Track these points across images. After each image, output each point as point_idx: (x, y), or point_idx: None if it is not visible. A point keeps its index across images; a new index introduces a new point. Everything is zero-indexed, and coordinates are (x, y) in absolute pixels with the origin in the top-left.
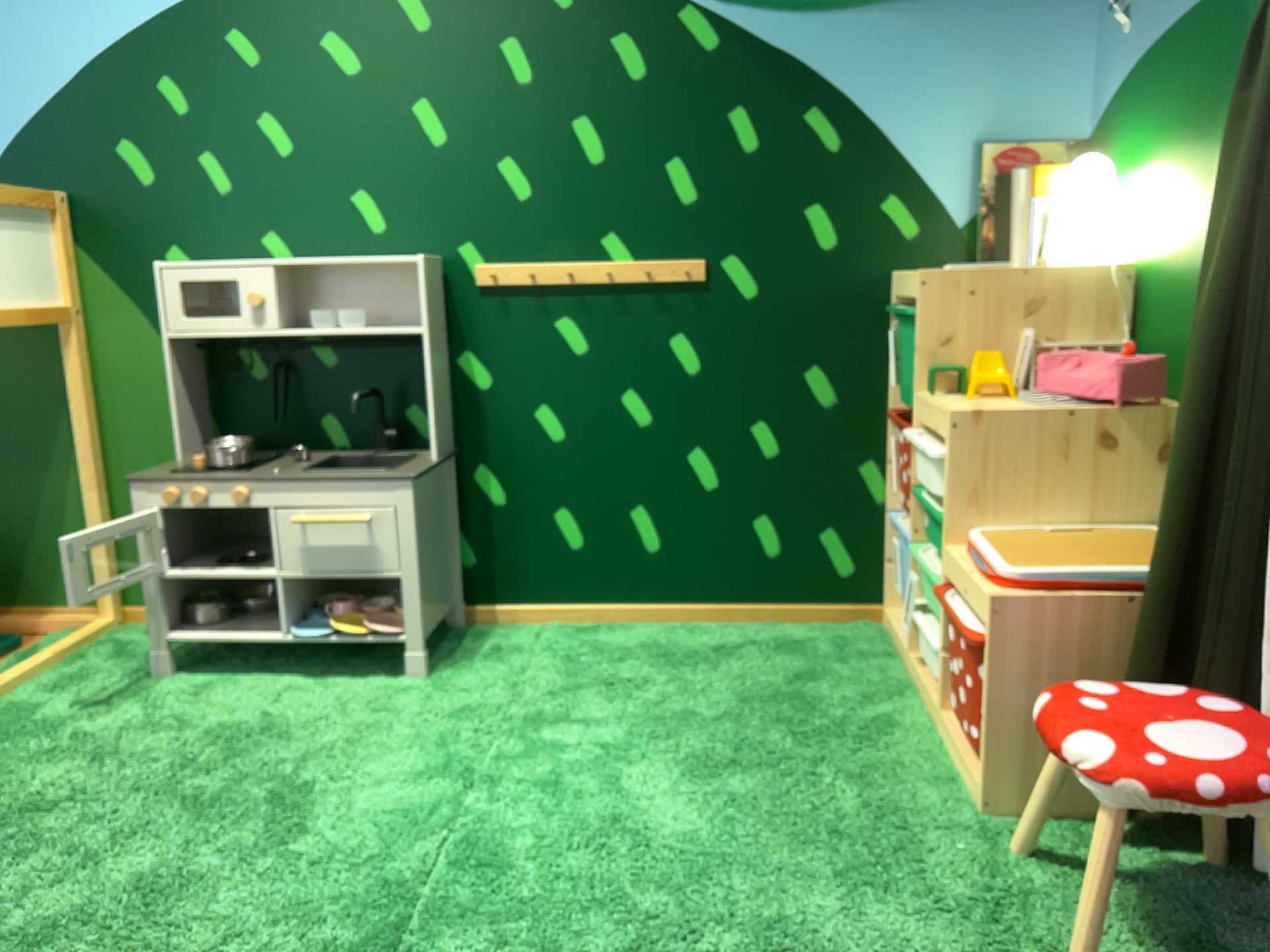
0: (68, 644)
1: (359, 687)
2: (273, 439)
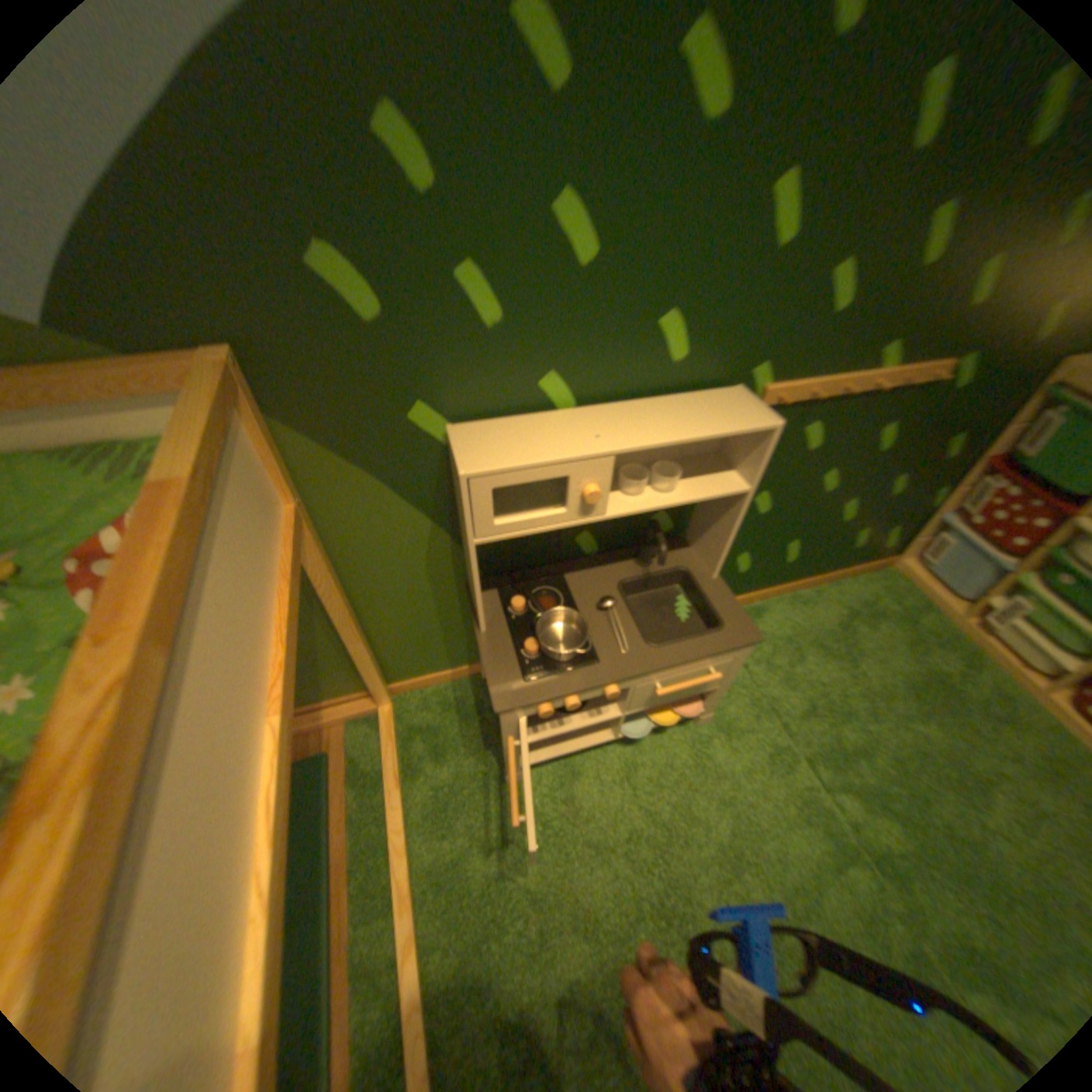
0: (395, 763)
1: (670, 745)
2: (528, 561)
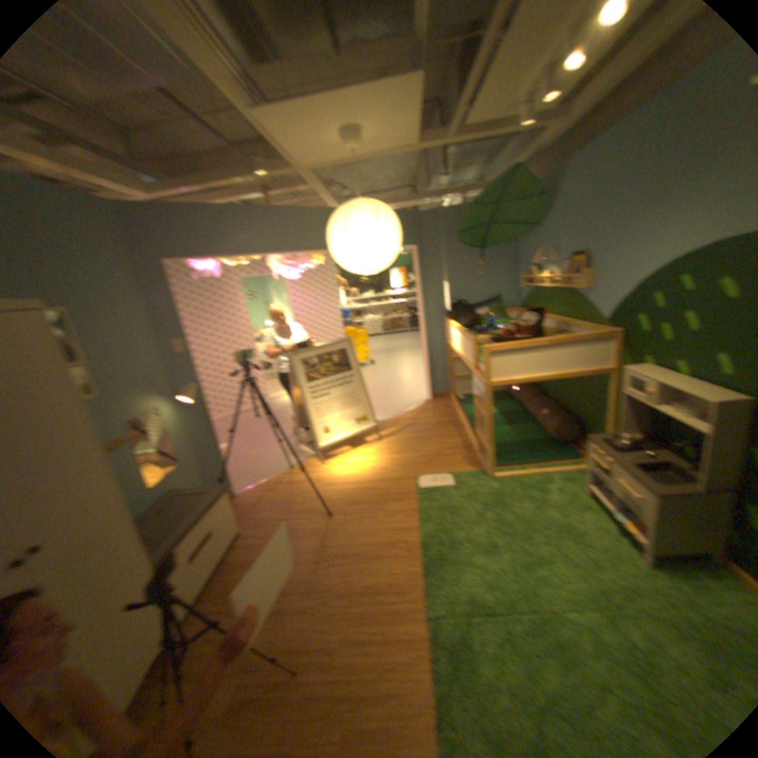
0: (582, 468)
1: (625, 550)
2: (664, 439)
